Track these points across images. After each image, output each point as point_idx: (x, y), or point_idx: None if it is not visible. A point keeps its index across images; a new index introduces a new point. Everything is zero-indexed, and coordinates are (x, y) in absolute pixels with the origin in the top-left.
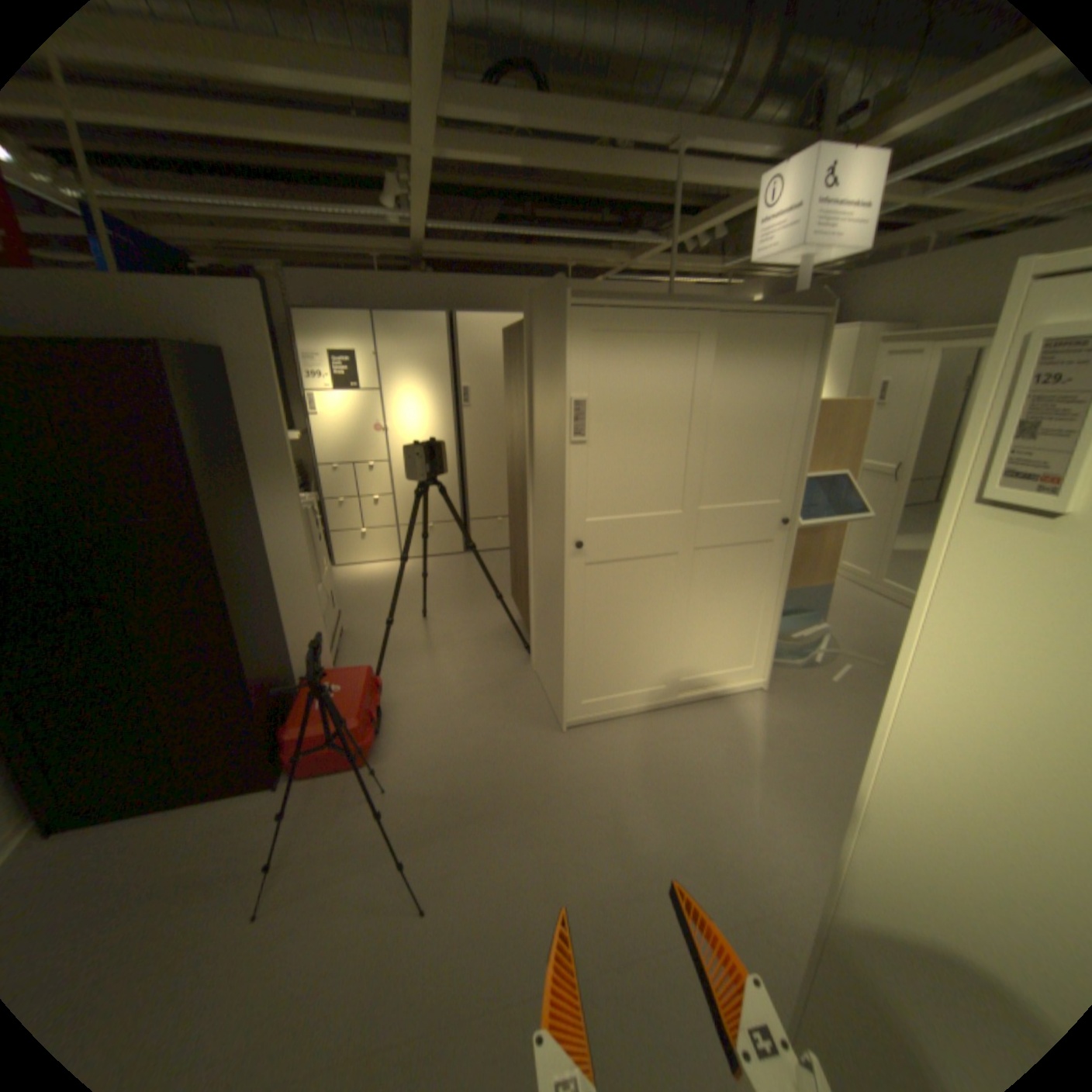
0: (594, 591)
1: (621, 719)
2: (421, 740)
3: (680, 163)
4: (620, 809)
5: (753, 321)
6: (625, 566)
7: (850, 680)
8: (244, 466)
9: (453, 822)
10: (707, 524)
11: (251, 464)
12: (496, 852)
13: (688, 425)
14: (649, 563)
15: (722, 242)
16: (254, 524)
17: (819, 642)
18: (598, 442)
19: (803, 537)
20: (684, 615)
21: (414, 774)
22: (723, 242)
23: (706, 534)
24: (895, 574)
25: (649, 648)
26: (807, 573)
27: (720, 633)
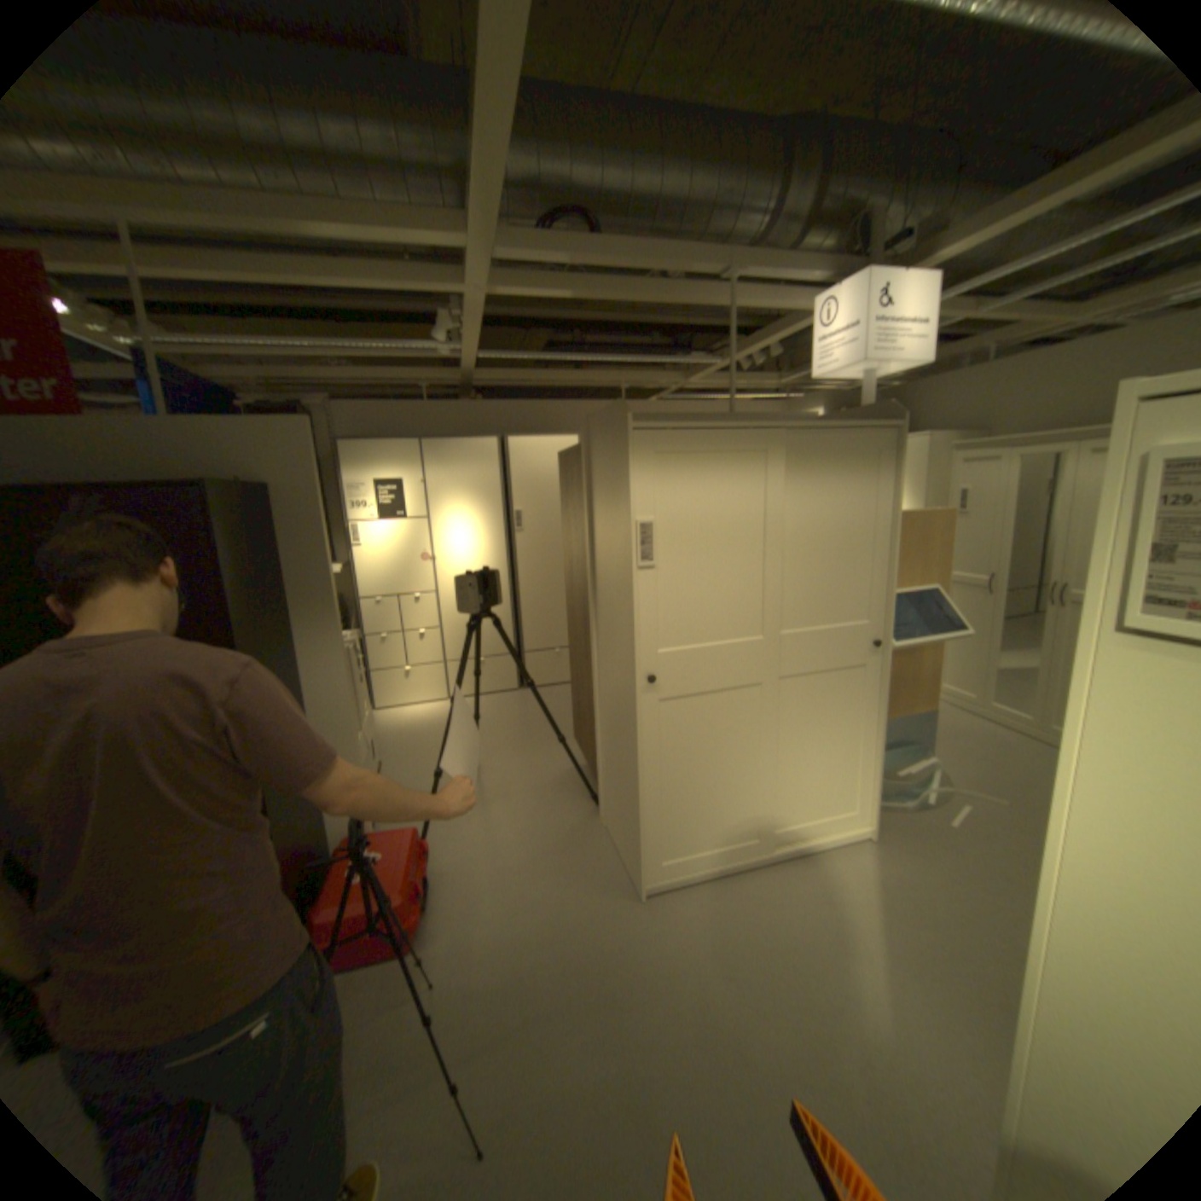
0: (670, 730)
1: (710, 883)
2: (475, 918)
3: (733, 290)
4: (717, 1001)
5: (822, 437)
6: (704, 701)
7: (972, 825)
8: (285, 605)
9: (516, 1025)
10: (791, 650)
11: (292, 603)
12: (570, 1065)
13: (762, 545)
14: (730, 696)
15: (777, 359)
16: (292, 668)
17: (930, 780)
18: (667, 566)
19: (897, 660)
20: (774, 755)
21: (467, 963)
22: (779, 359)
23: (791, 661)
24: (1005, 697)
25: (737, 796)
26: (907, 700)
27: (816, 774)
